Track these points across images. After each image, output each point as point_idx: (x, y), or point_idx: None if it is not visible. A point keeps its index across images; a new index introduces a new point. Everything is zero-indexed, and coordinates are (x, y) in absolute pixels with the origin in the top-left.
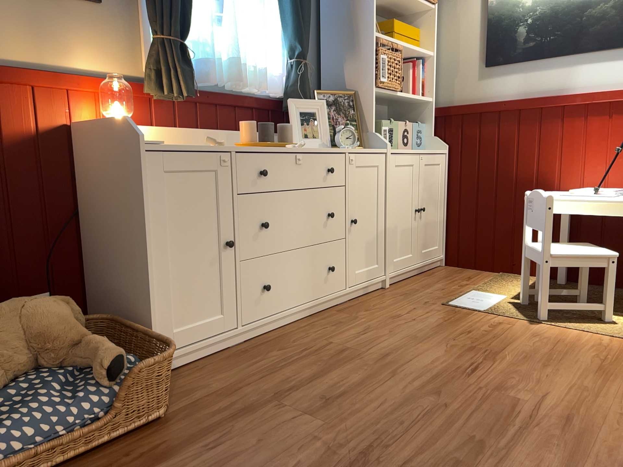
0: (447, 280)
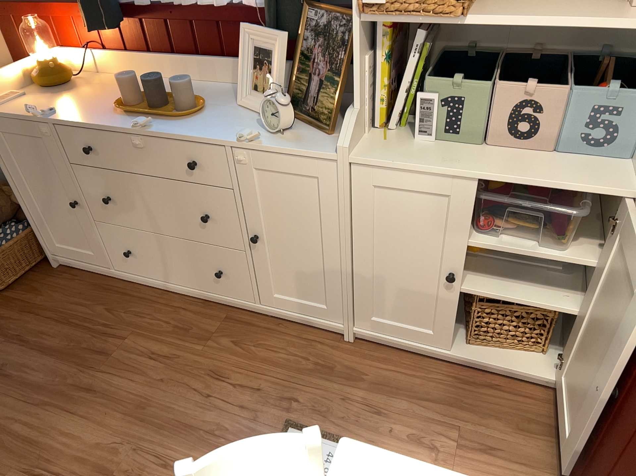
0: (443, 409)
